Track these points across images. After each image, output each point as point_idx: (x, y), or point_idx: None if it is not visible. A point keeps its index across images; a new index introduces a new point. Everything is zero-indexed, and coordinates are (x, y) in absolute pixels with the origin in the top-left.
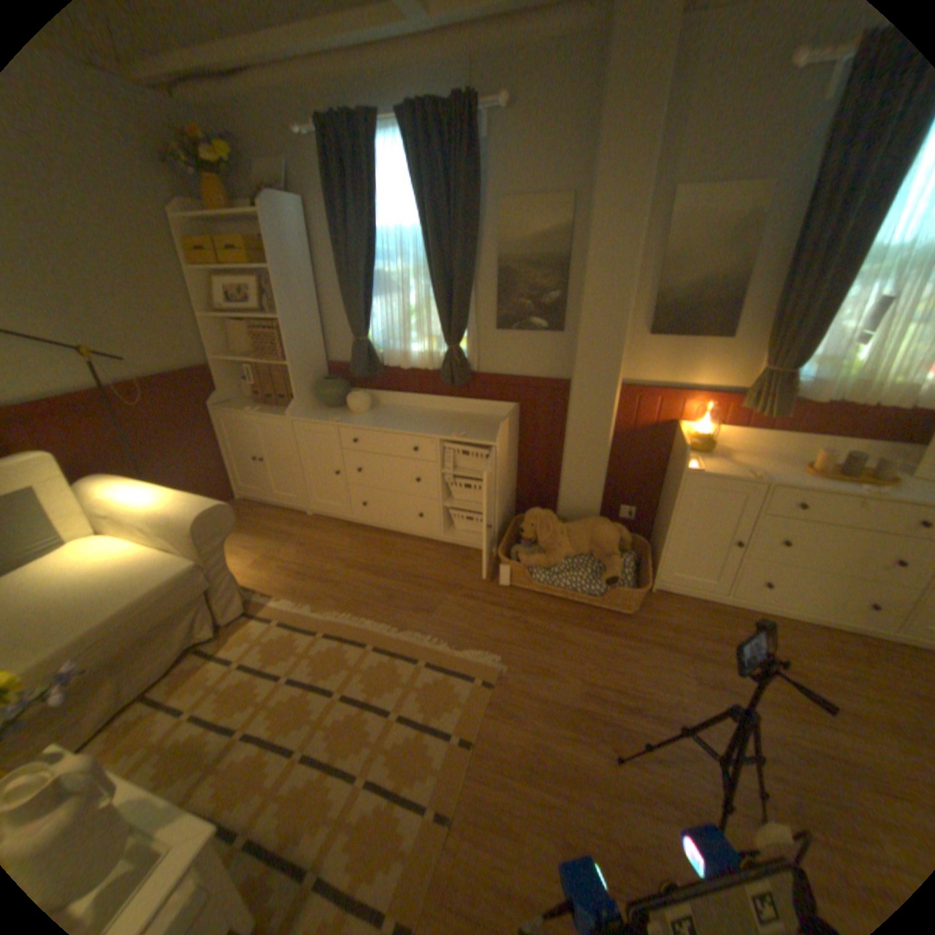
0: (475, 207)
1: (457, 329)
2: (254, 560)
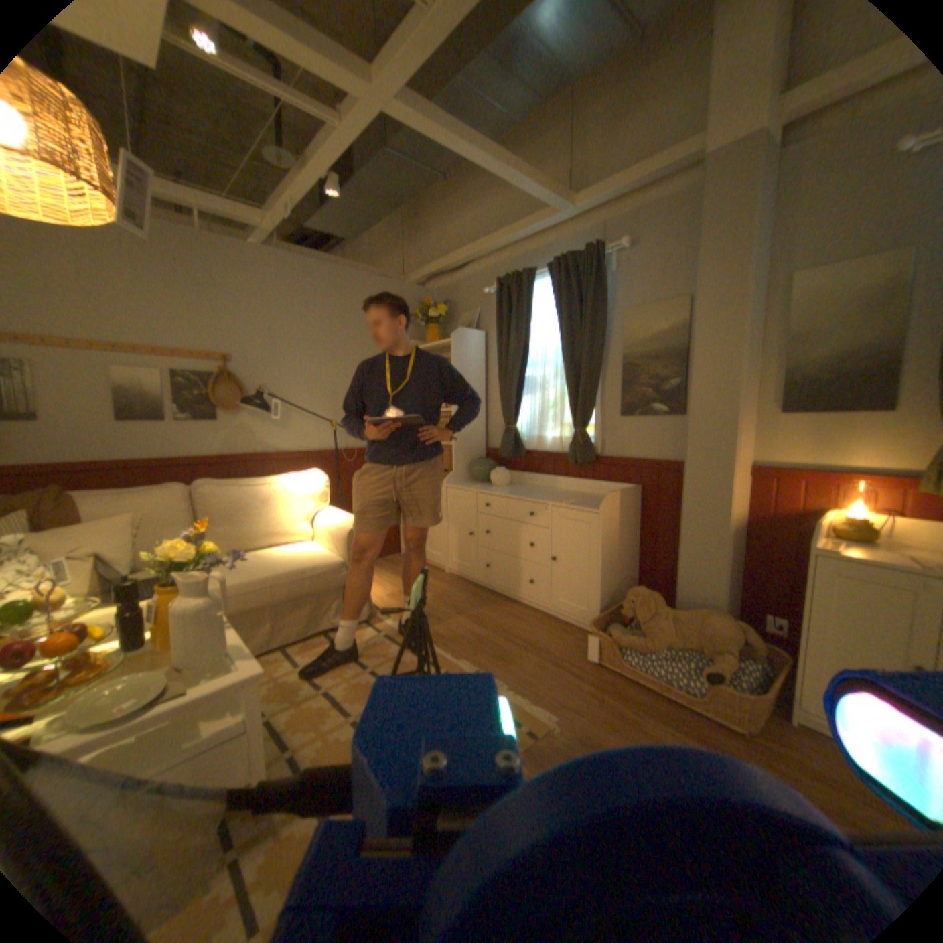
0: (602, 317)
1: (583, 414)
2: (393, 593)
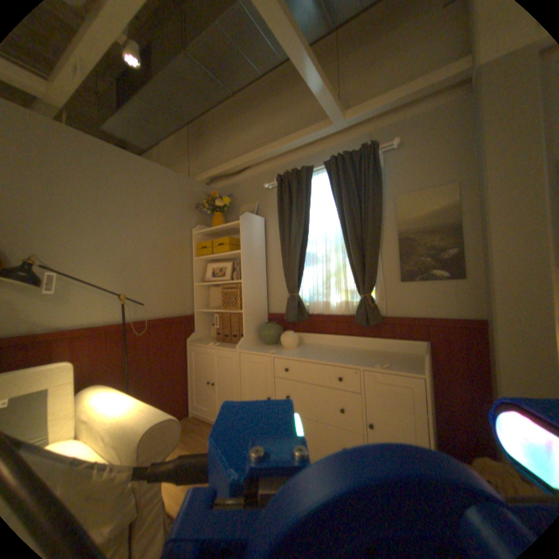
0: (379, 201)
1: (370, 281)
2: None
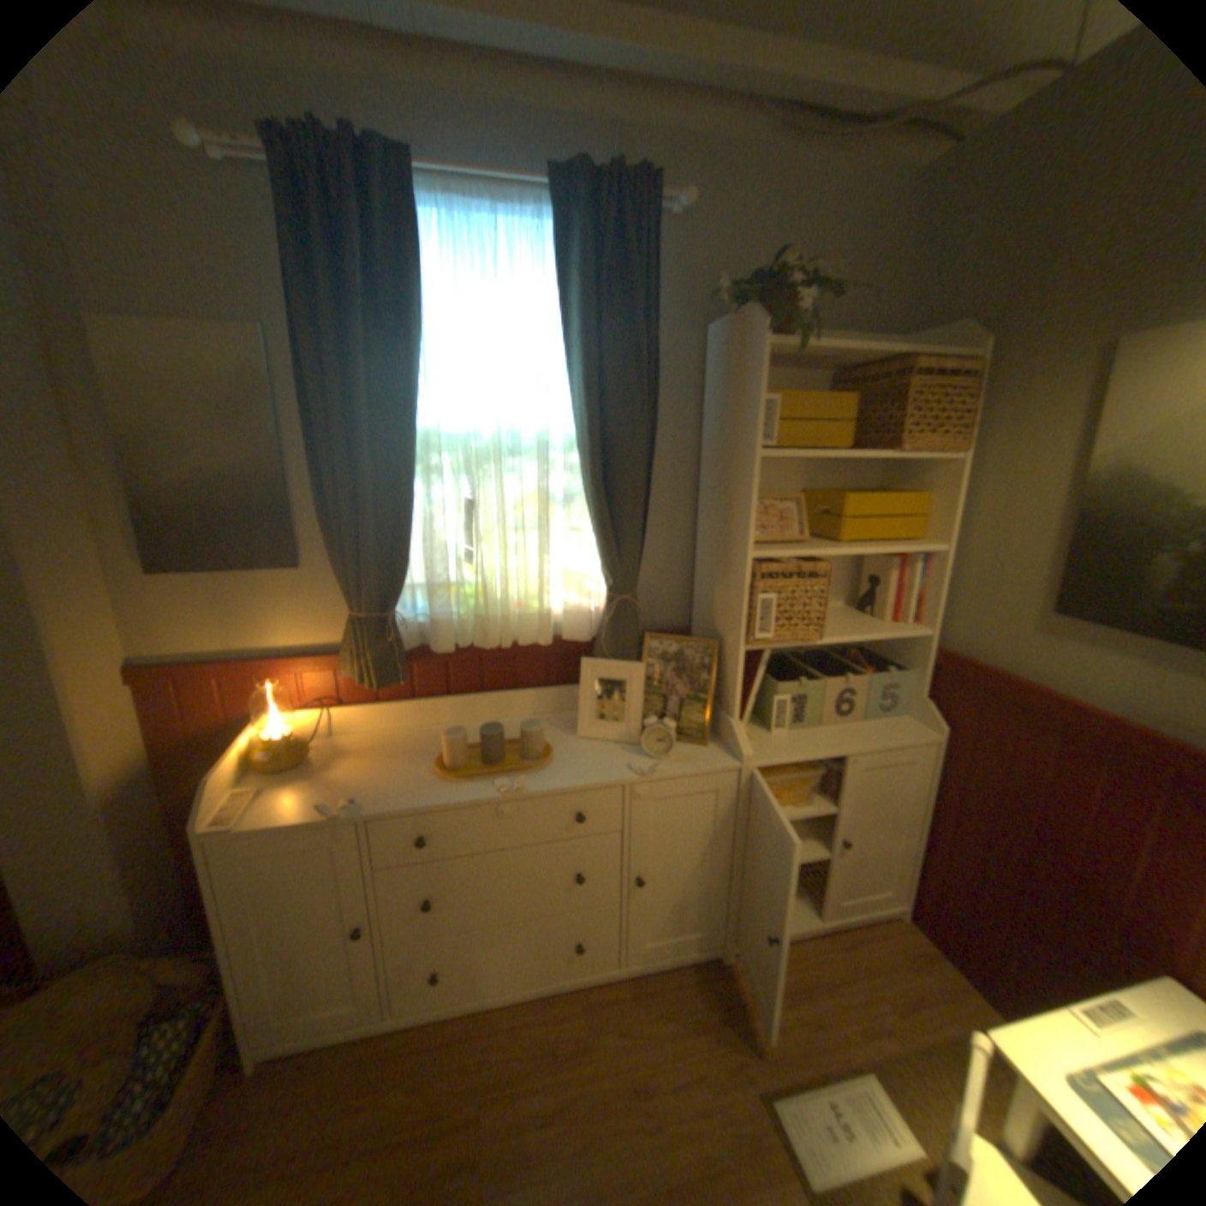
0: None
1: None
2: None
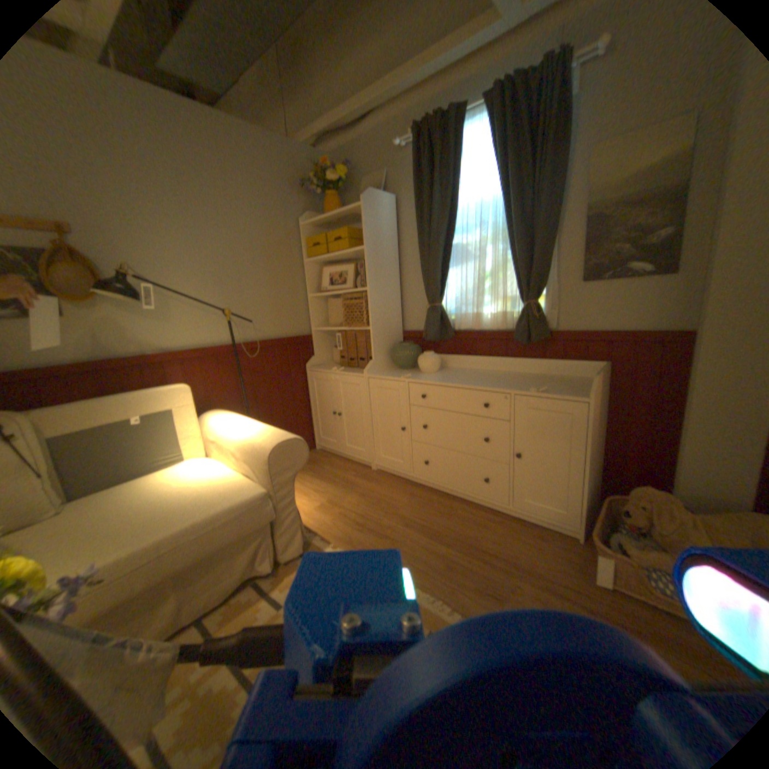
0: (564, 156)
1: (538, 282)
2: (322, 504)
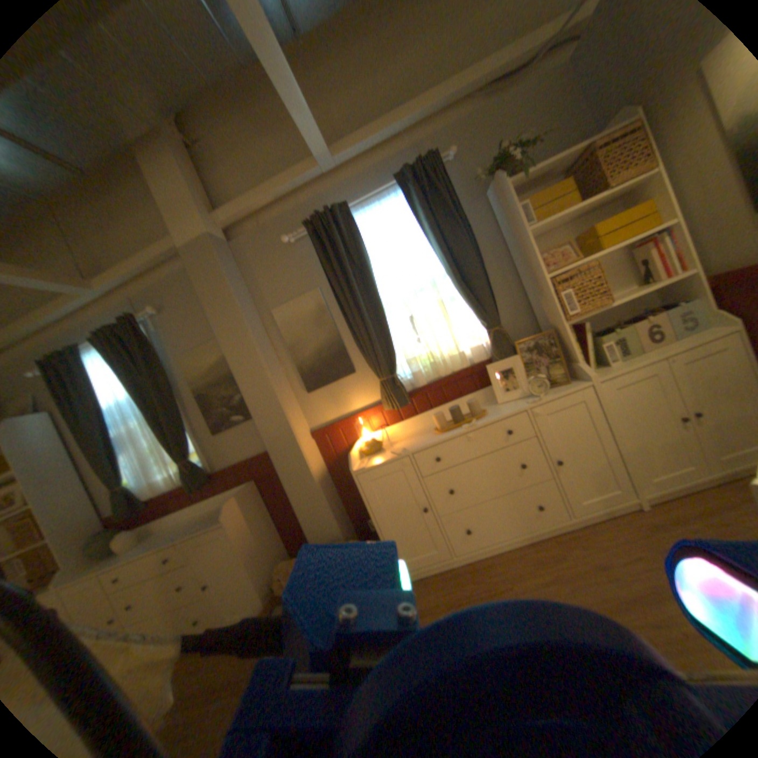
0: (158, 368)
1: (177, 448)
2: None
